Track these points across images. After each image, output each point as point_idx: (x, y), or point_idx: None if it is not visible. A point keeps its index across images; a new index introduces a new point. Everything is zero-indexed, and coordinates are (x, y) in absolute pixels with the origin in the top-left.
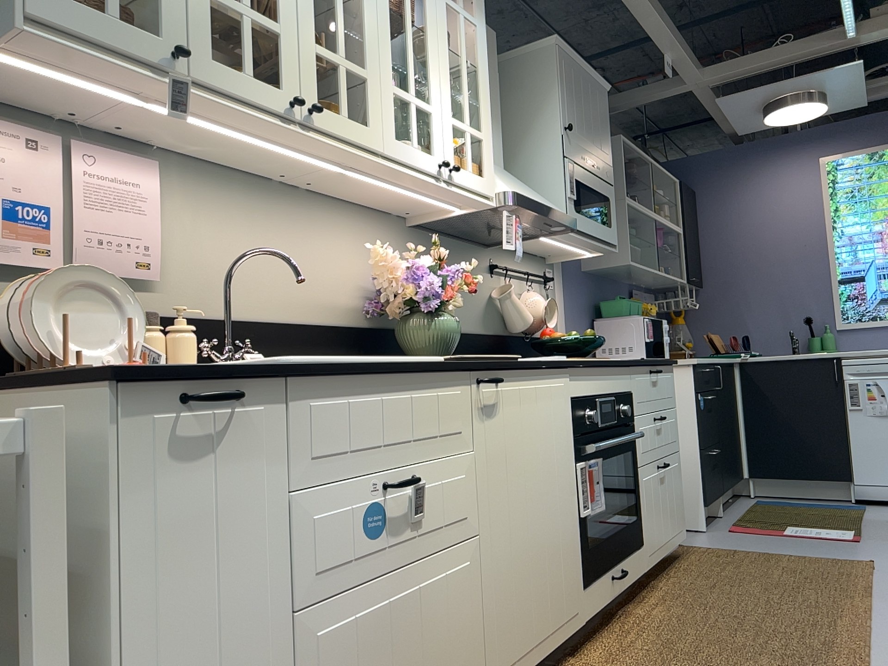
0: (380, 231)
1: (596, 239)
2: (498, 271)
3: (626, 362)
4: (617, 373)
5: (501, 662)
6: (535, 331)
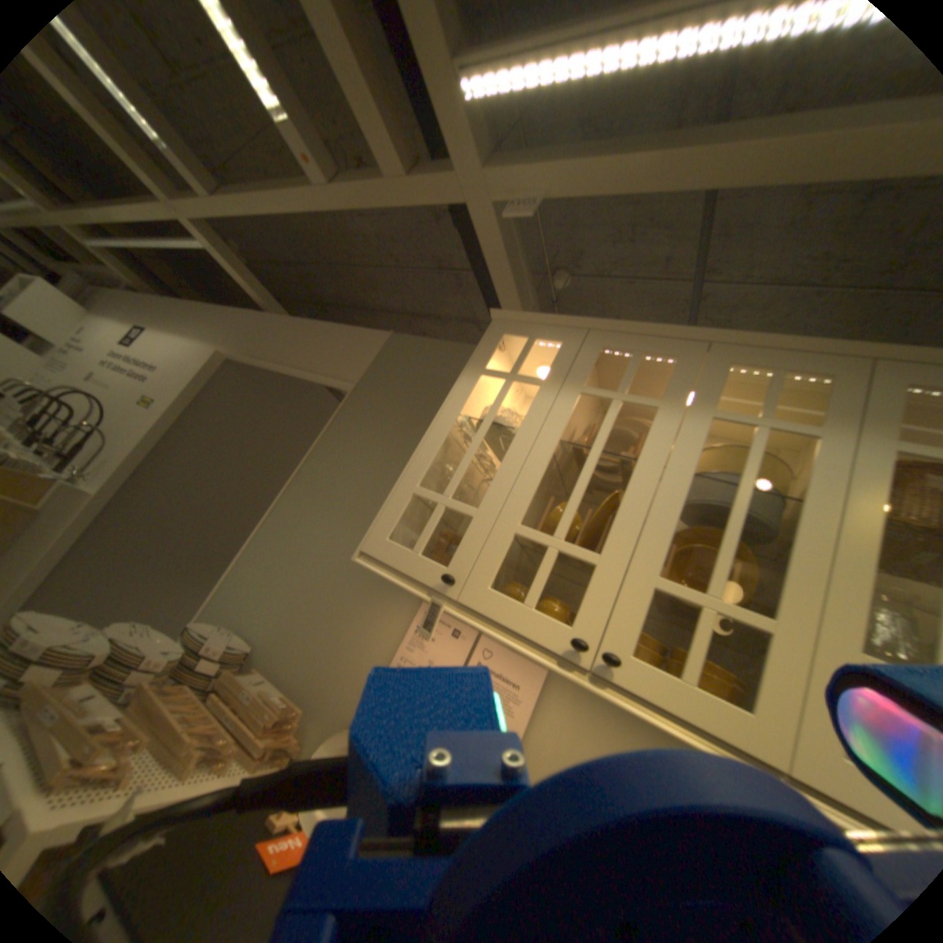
0: None
1: None
2: None
3: None
4: None
5: None
6: None
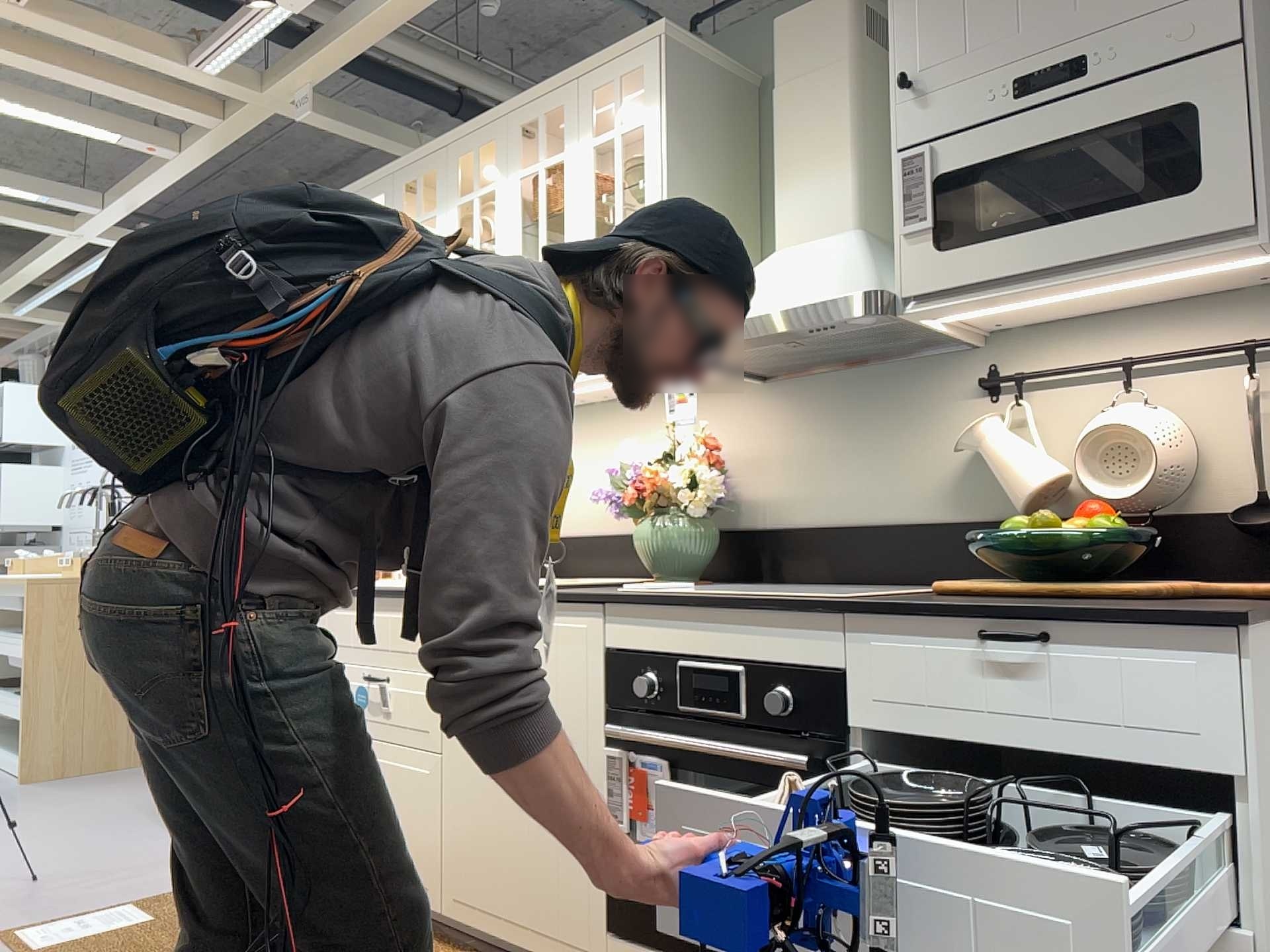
0: (713, 406)
1: (1084, 263)
2: (1011, 385)
3: (788, 603)
4: (763, 622)
5: (456, 890)
6: (1115, 504)
